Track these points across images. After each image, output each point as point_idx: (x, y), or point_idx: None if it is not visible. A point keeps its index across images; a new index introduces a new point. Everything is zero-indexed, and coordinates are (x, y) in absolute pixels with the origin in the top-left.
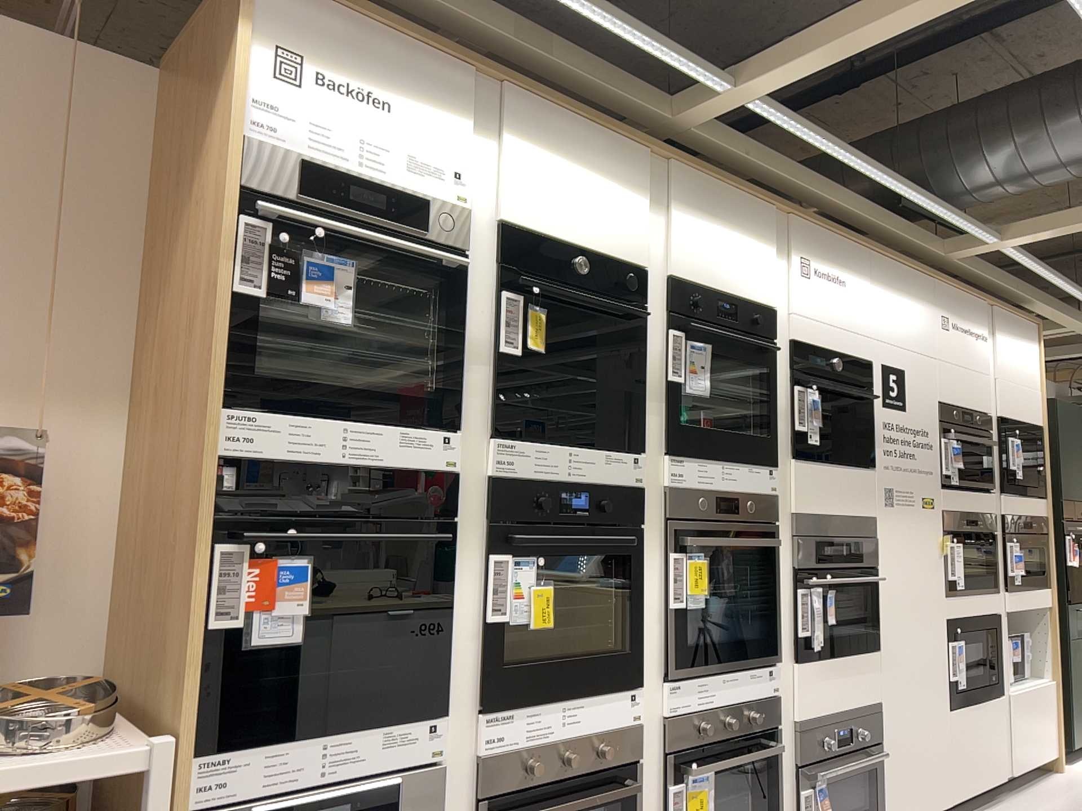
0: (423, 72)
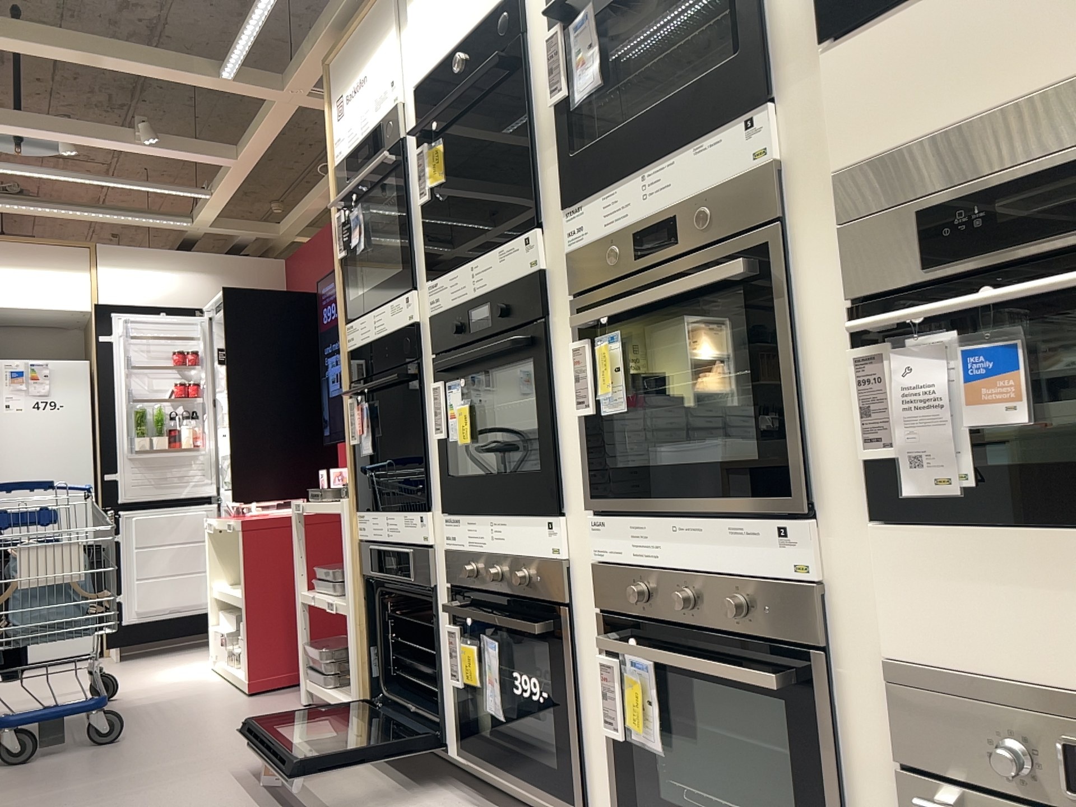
0: (369, 24)
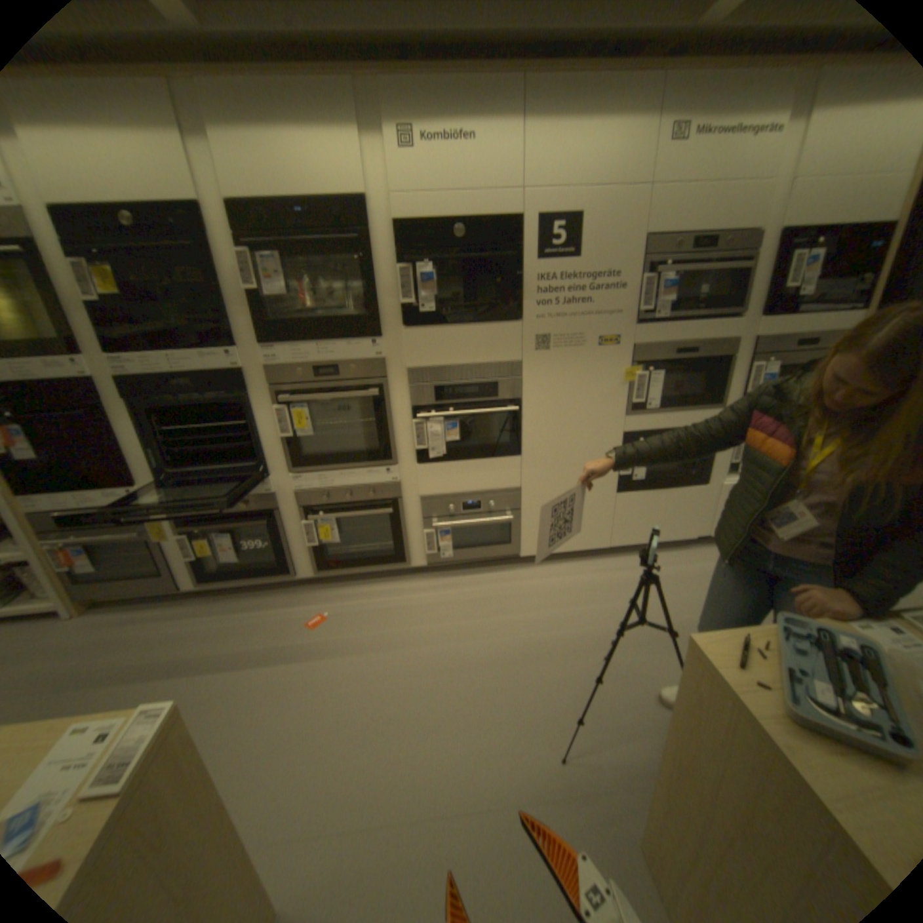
0: None
